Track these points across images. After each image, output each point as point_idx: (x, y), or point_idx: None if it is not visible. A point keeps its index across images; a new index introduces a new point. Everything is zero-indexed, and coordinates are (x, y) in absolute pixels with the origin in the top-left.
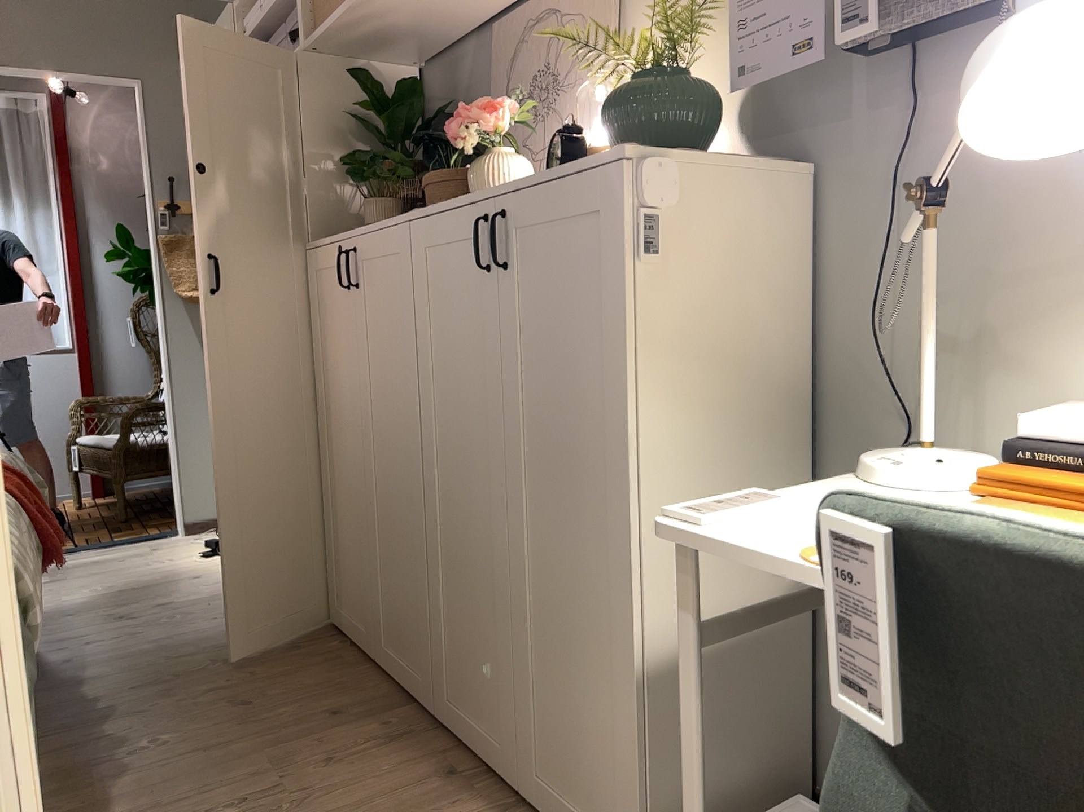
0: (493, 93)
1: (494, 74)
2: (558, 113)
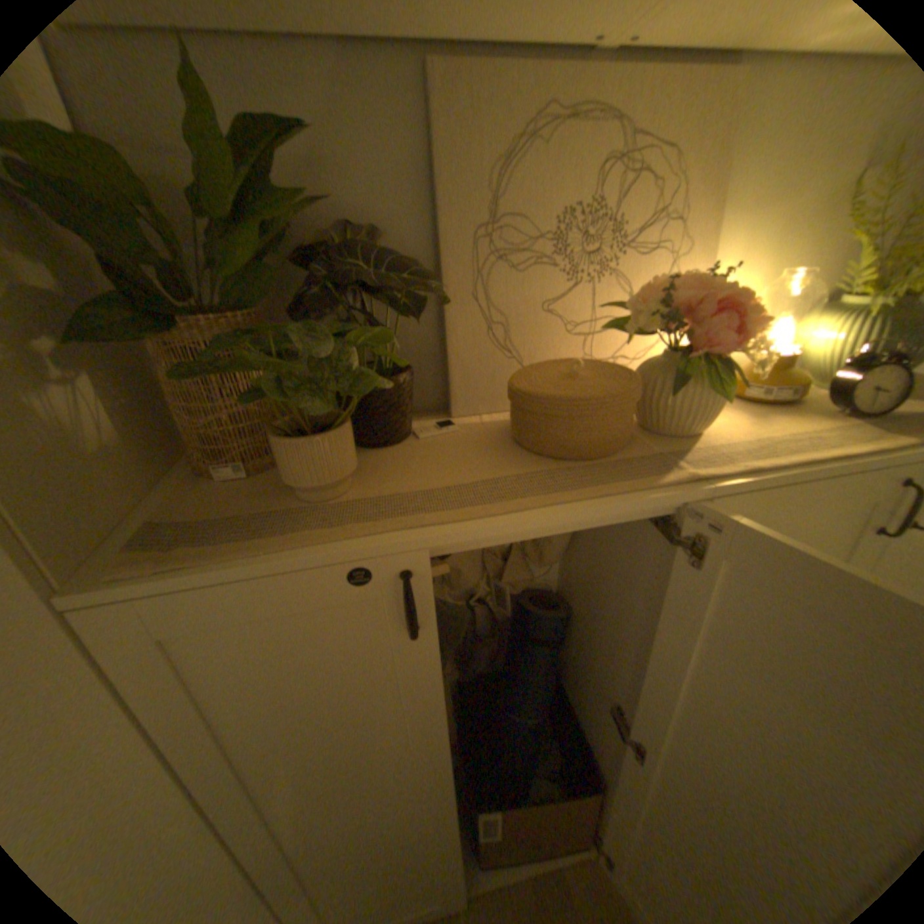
0: (444, 200)
1: (443, 164)
2: (624, 275)
